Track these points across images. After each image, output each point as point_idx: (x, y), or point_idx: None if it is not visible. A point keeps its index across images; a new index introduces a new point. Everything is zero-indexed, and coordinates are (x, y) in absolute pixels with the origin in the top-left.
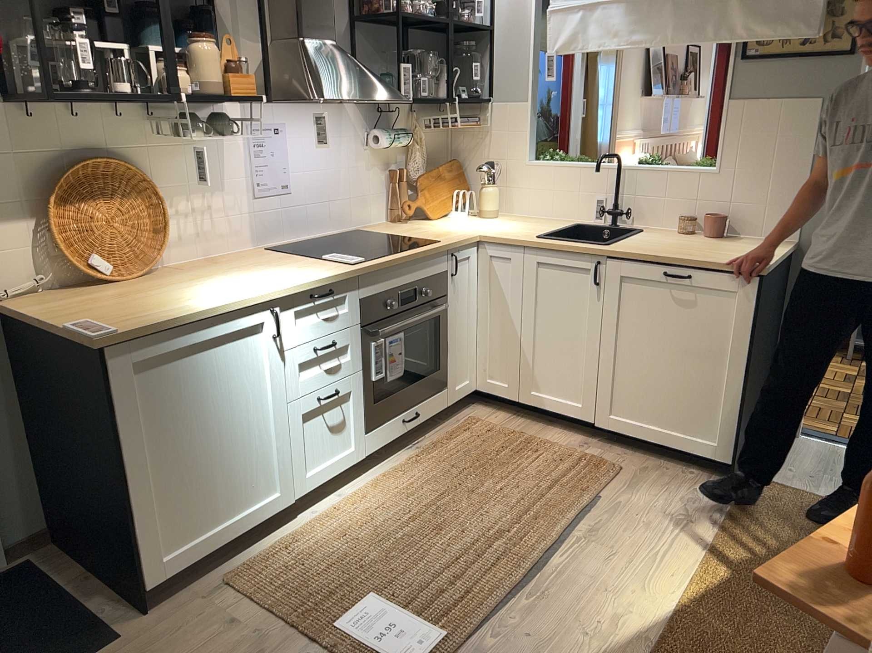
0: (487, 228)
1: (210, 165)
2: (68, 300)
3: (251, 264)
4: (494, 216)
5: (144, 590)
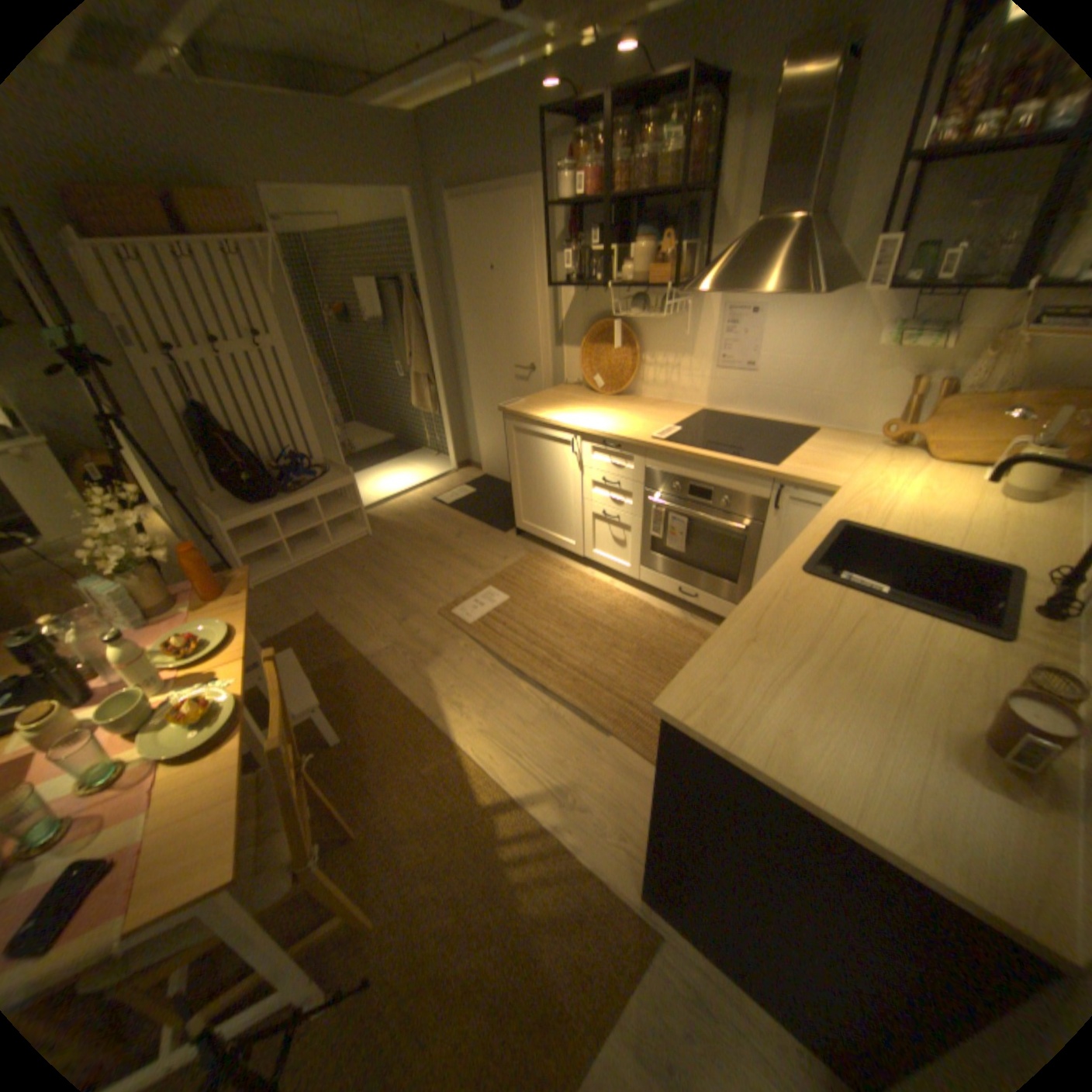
0: (901, 493)
1: (684, 333)
2: (565, 393)
3: (653, 412)
4: (1008, 497)
5: (516, 526)
